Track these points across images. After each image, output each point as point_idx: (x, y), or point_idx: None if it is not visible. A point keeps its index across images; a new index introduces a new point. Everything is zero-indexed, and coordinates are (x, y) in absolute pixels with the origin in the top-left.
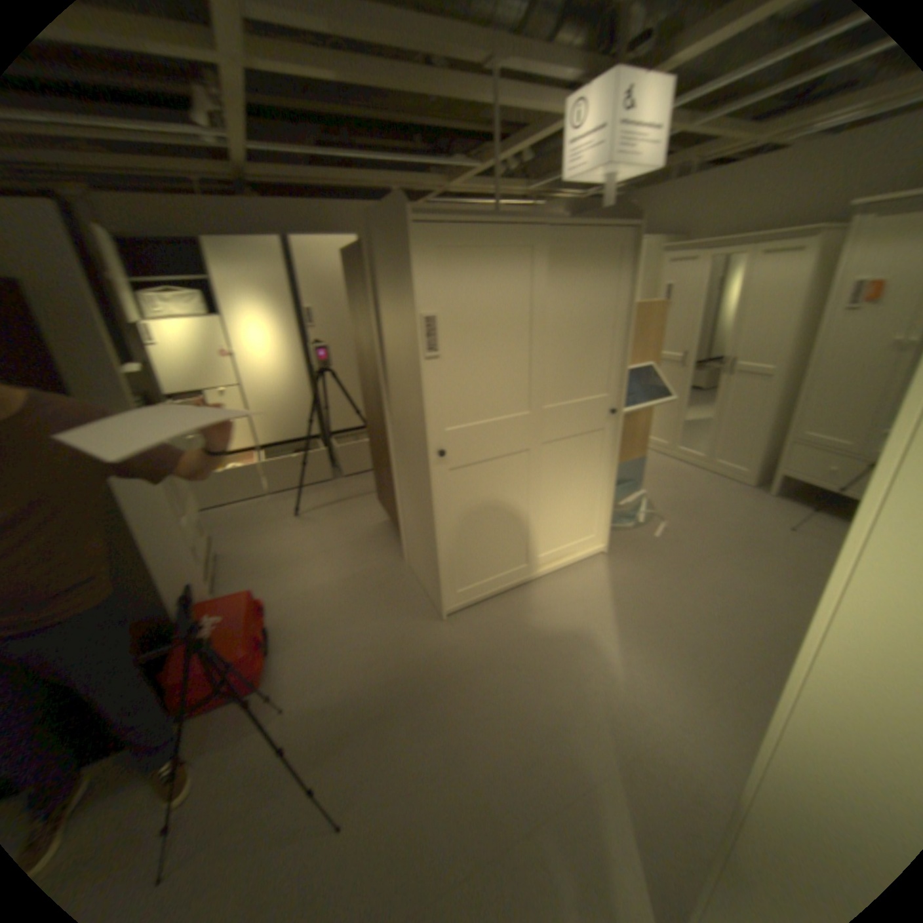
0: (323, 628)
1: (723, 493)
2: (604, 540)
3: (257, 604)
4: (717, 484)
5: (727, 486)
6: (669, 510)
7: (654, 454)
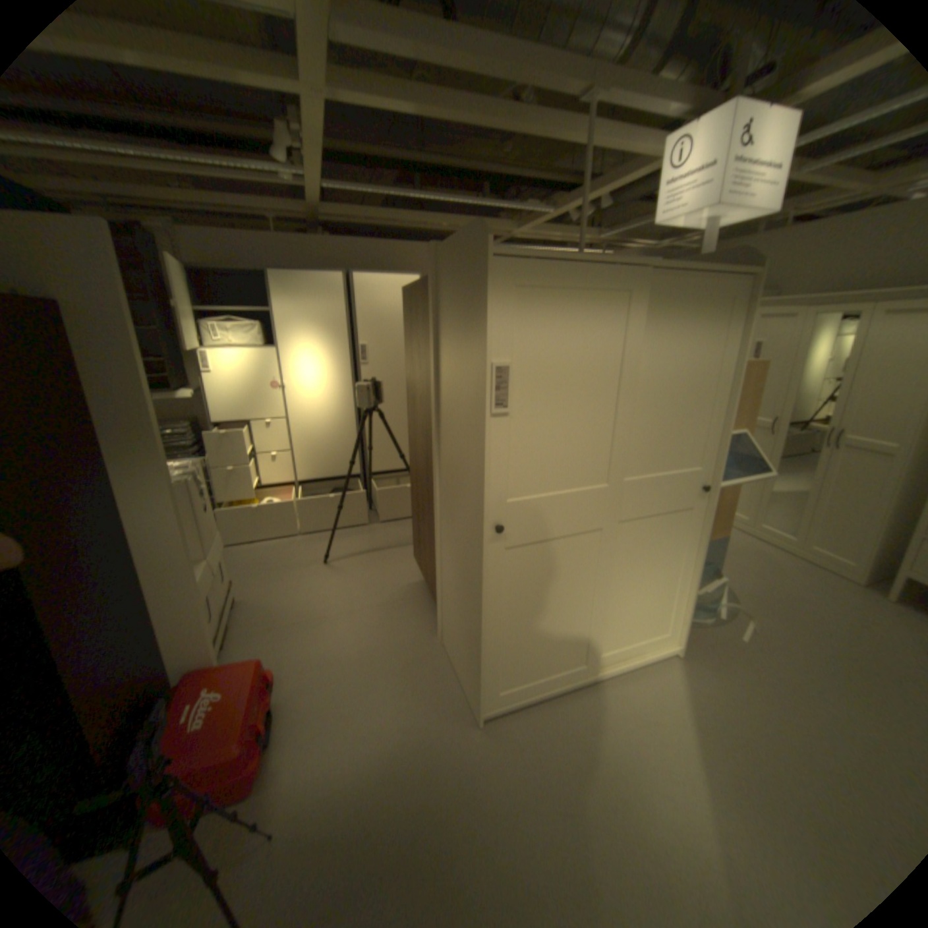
0: (333, 718)
1: (823, 589)
2: (679, 641)
3: (261, 681)
4: (814, 577)
5: (827, 581)
6: (756, 605)
7: None
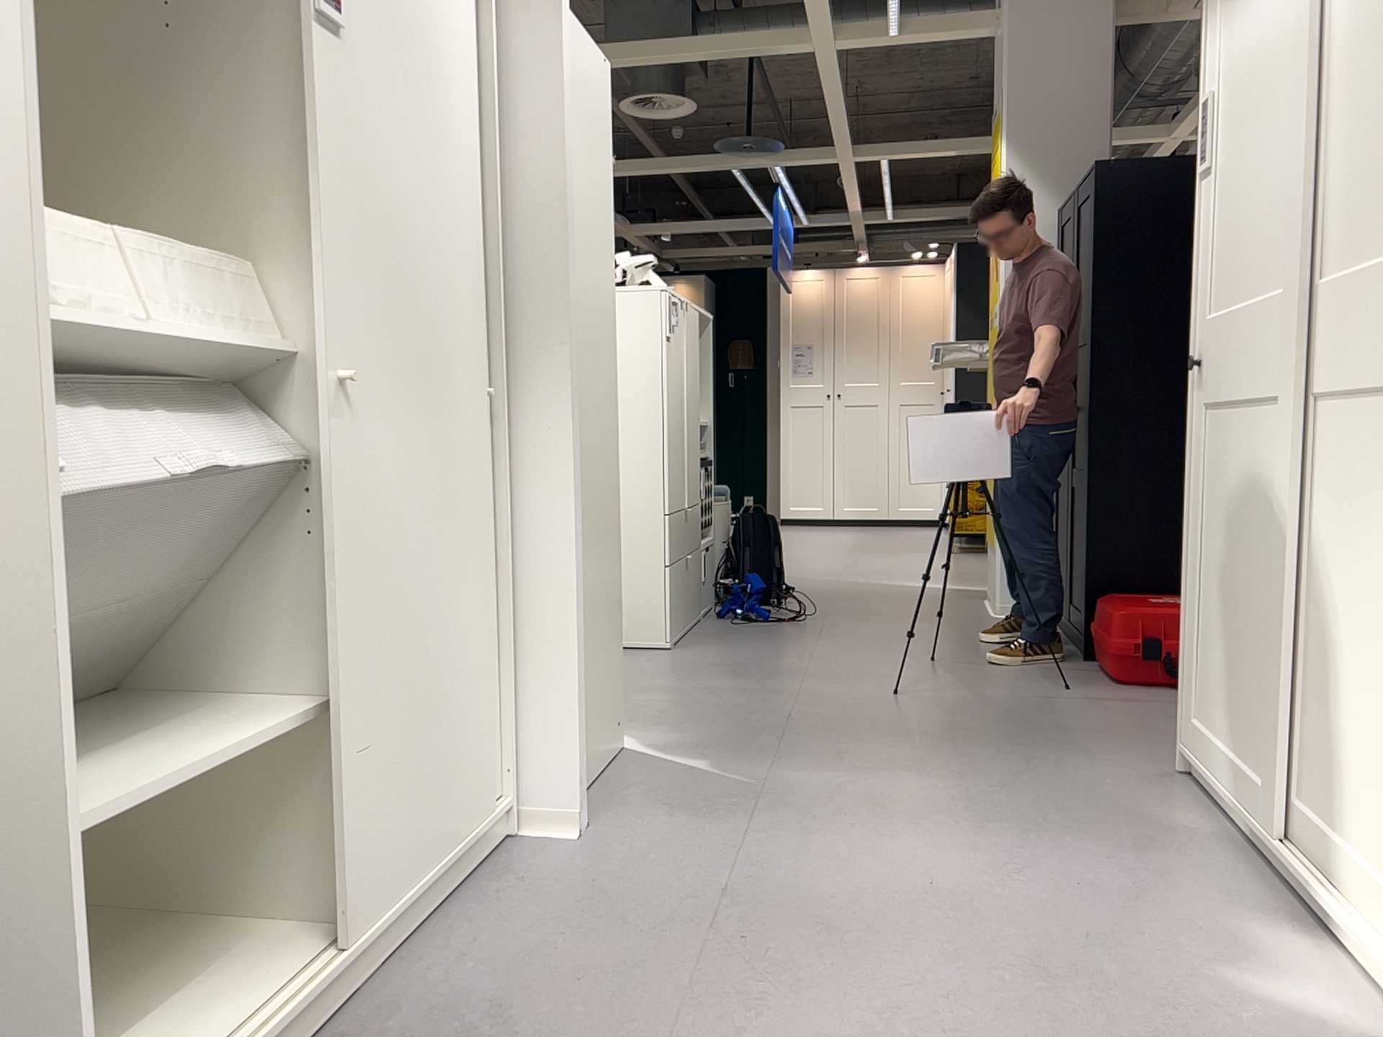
0: None
1: None
2: None
3: None
4: None
5: None
6: None
7: None
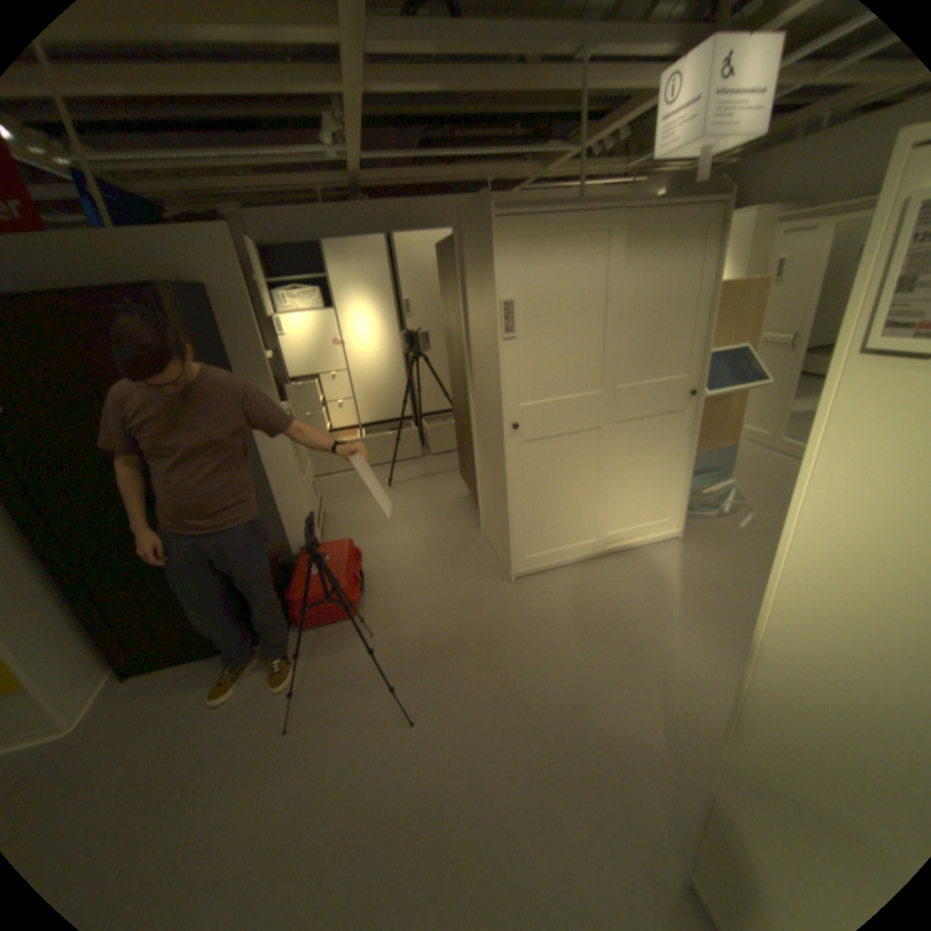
0: (407, 578)
1: None
2: (679, 524)
3: (355, 551)
4: None
5: None
6: (760, 502)
7: (753, 445)
